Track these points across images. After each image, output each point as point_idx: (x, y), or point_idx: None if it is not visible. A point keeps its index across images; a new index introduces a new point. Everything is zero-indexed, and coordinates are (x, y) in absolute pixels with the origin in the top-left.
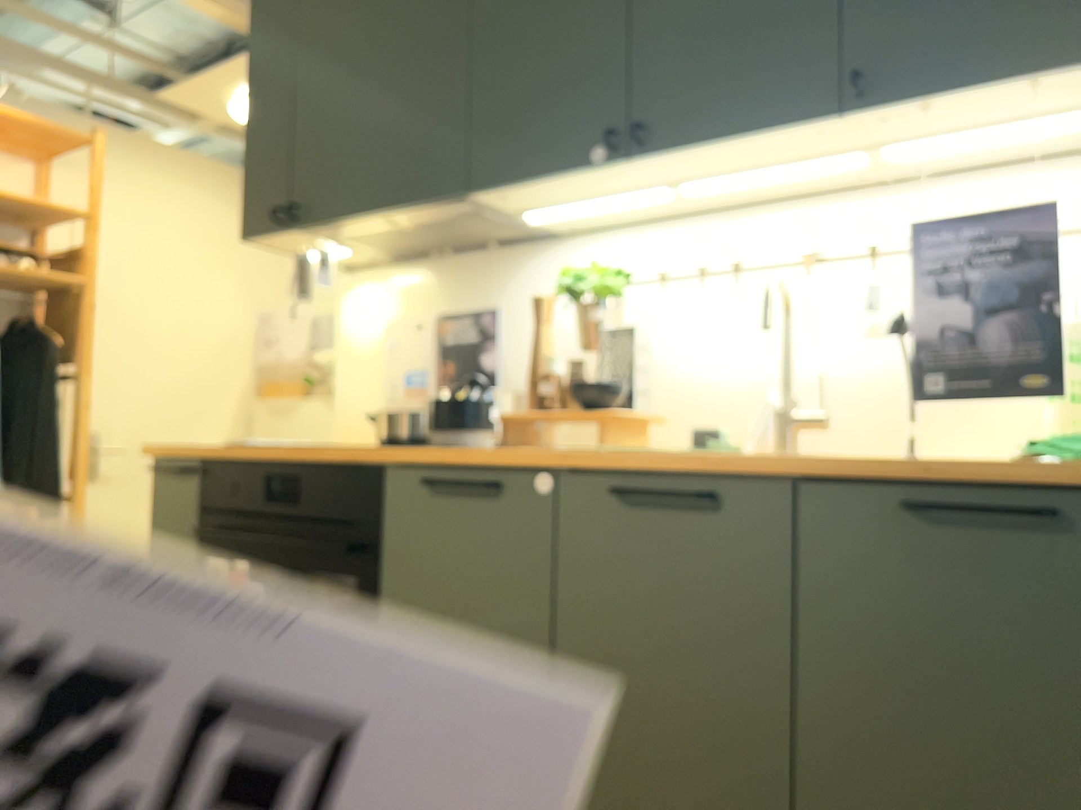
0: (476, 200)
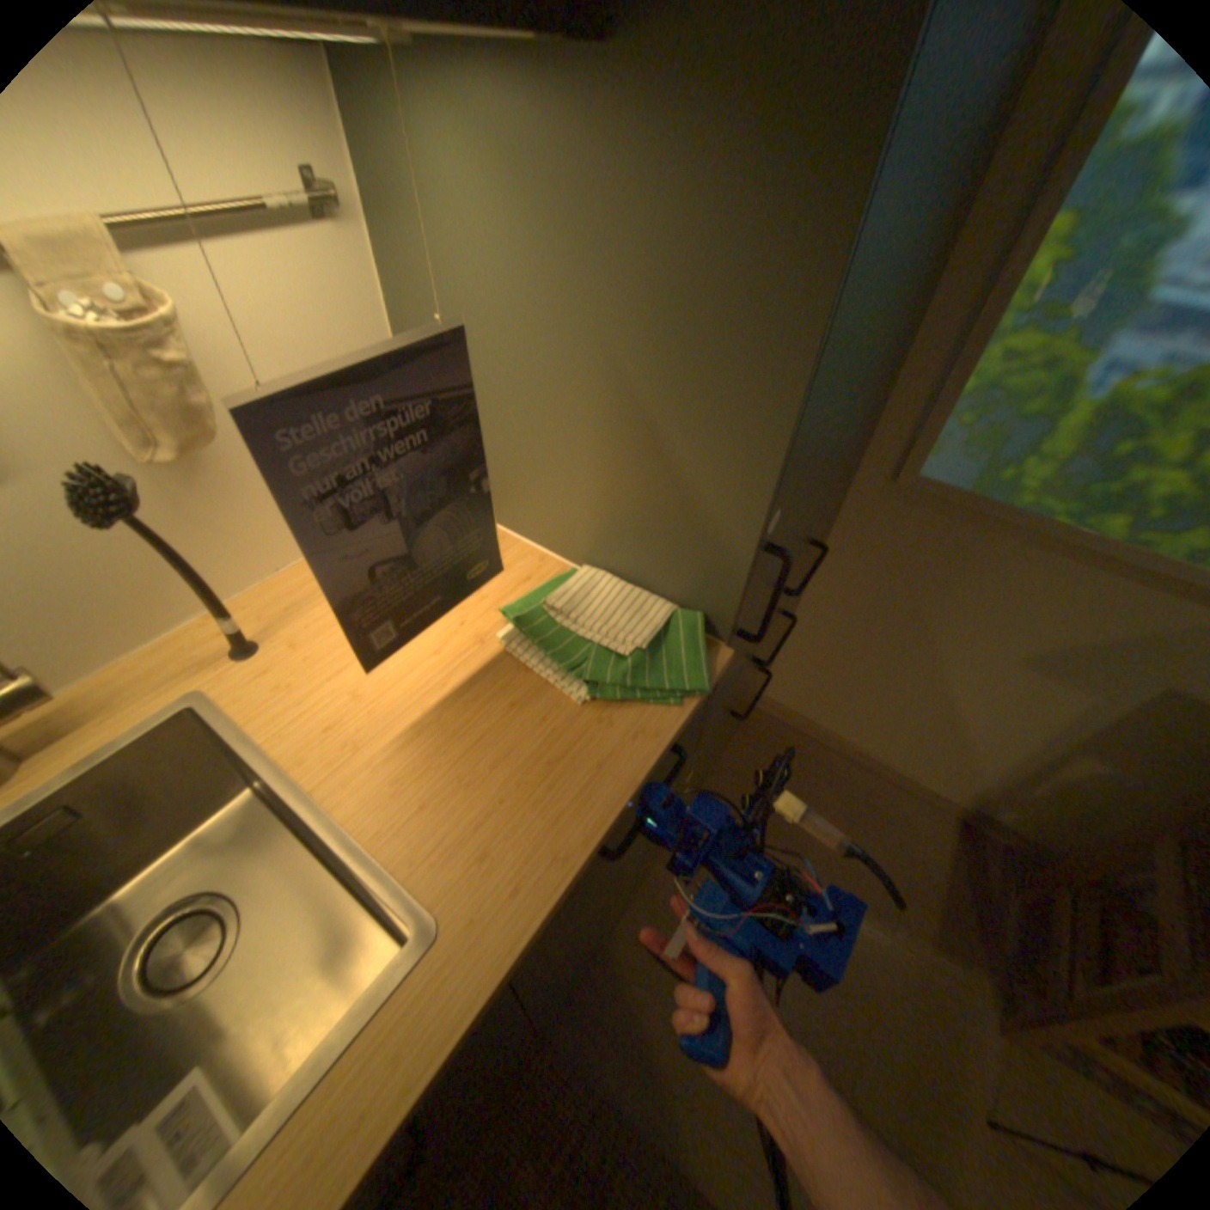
0: None
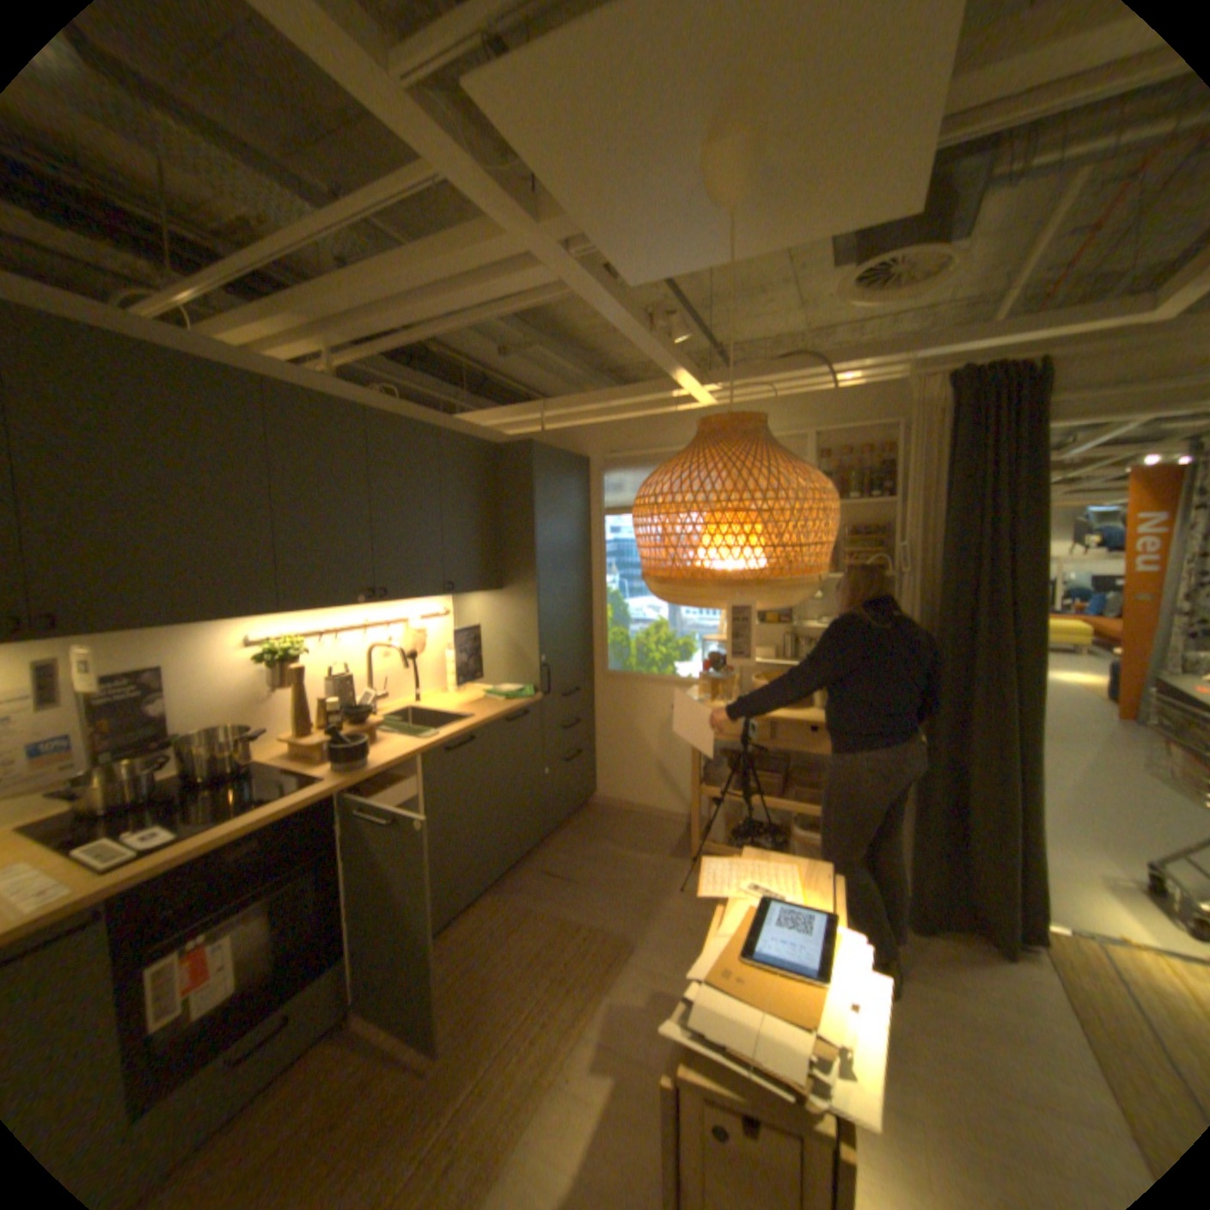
0: (262, 614)
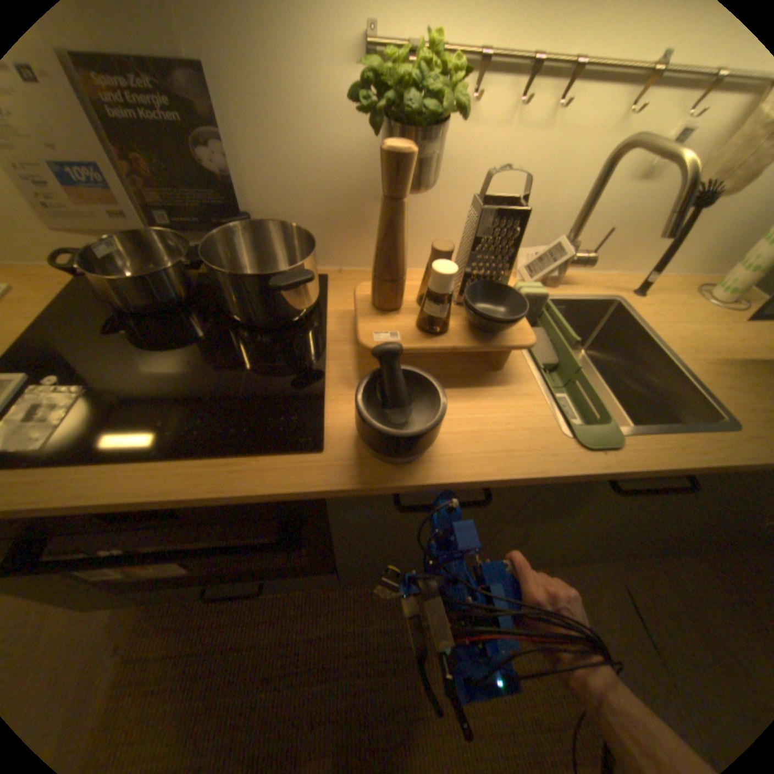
0: None
